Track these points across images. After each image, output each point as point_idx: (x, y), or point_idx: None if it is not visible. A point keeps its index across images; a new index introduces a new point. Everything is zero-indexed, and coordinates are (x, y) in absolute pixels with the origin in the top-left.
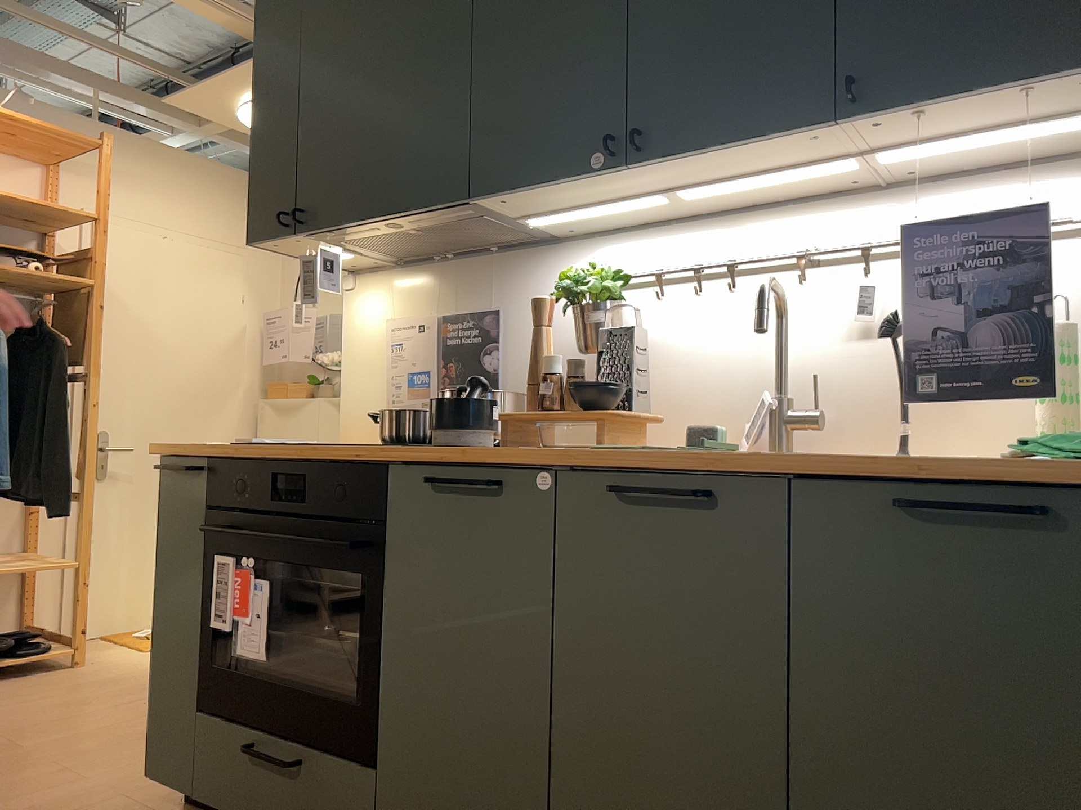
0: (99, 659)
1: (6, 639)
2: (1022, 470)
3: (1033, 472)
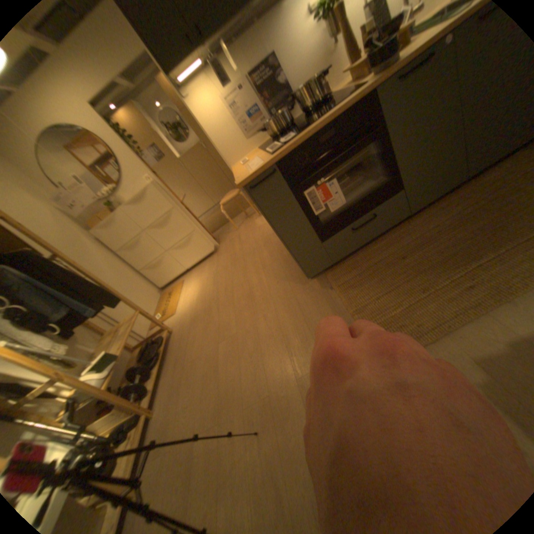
0: (171, 326)
1: (151, 346)
2: None
3: None
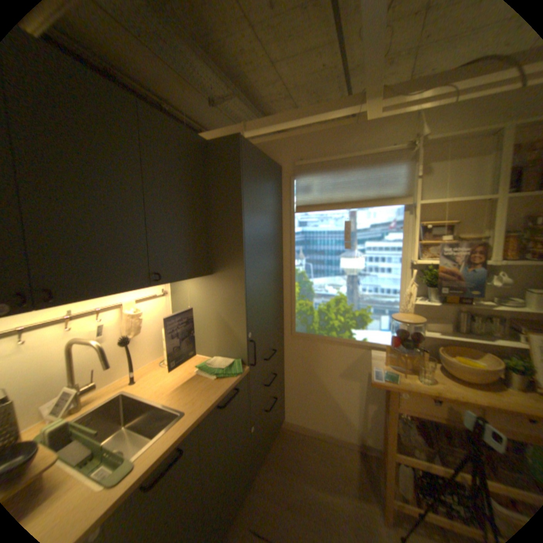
0: None
1: None
2: (235, 384)
3: (231, 382)
